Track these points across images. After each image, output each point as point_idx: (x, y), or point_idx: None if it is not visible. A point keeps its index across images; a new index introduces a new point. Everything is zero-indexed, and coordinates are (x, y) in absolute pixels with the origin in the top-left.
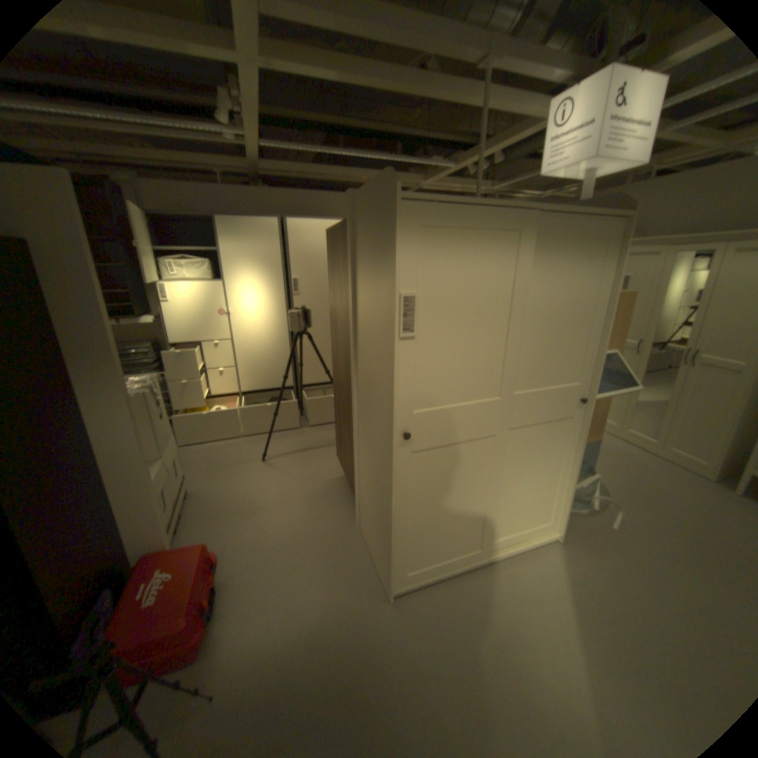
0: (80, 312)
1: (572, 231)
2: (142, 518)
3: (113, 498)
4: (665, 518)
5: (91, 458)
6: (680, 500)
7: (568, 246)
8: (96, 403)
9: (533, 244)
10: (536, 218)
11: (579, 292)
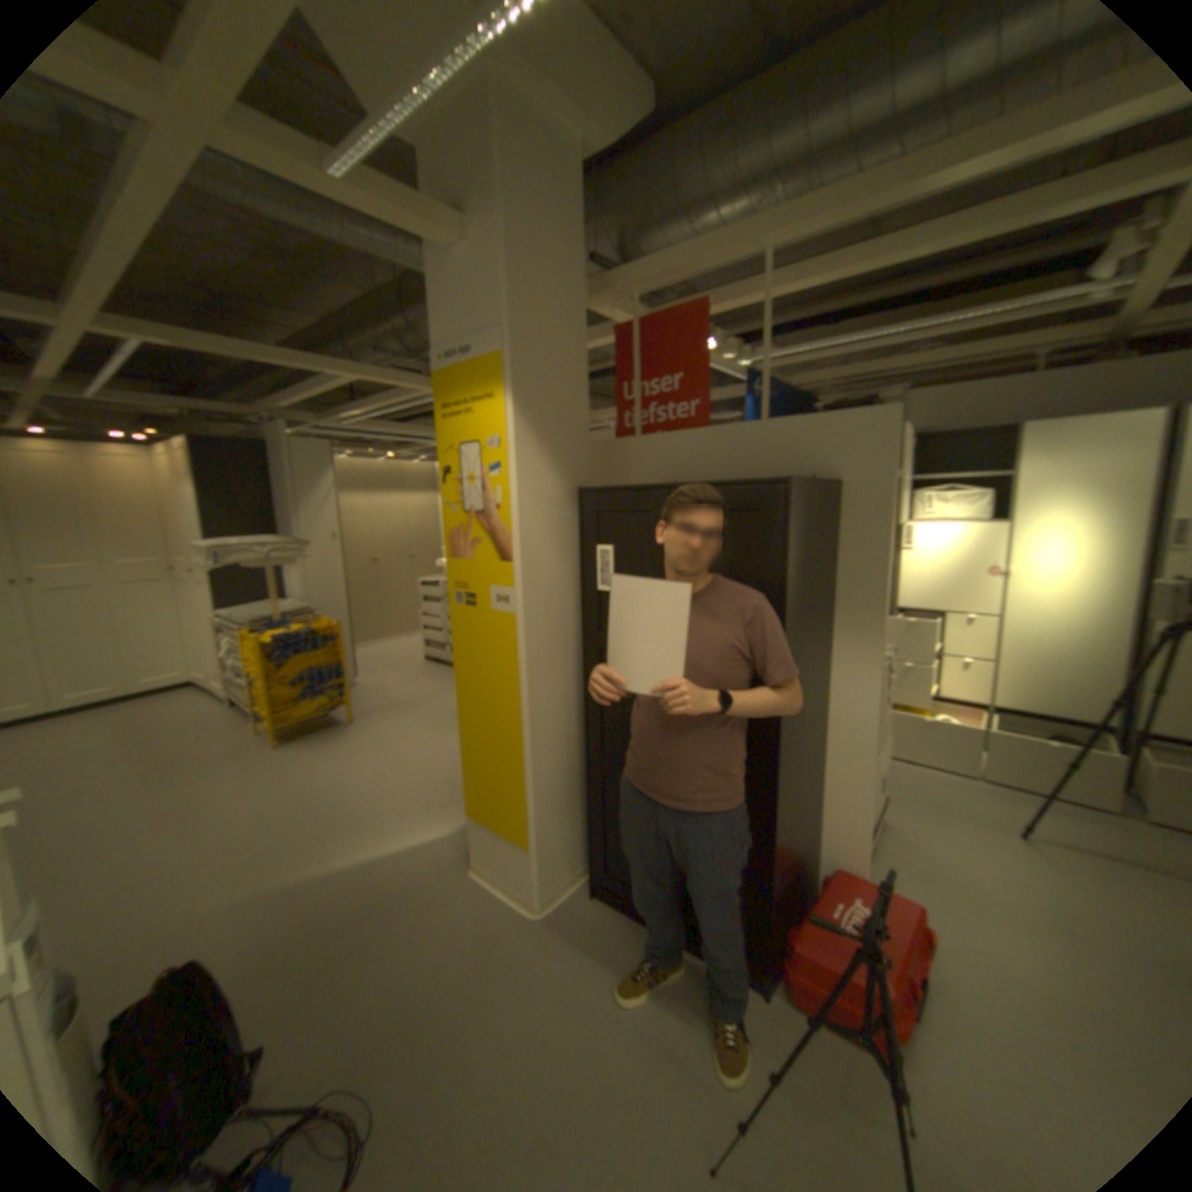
0: (870, 557)
1: None
2: (856, 824)
3: (833, 782)
4: None
5: (828, 724)
6: None
7: None
8: (853, 663)
9: None
10: None
11: None
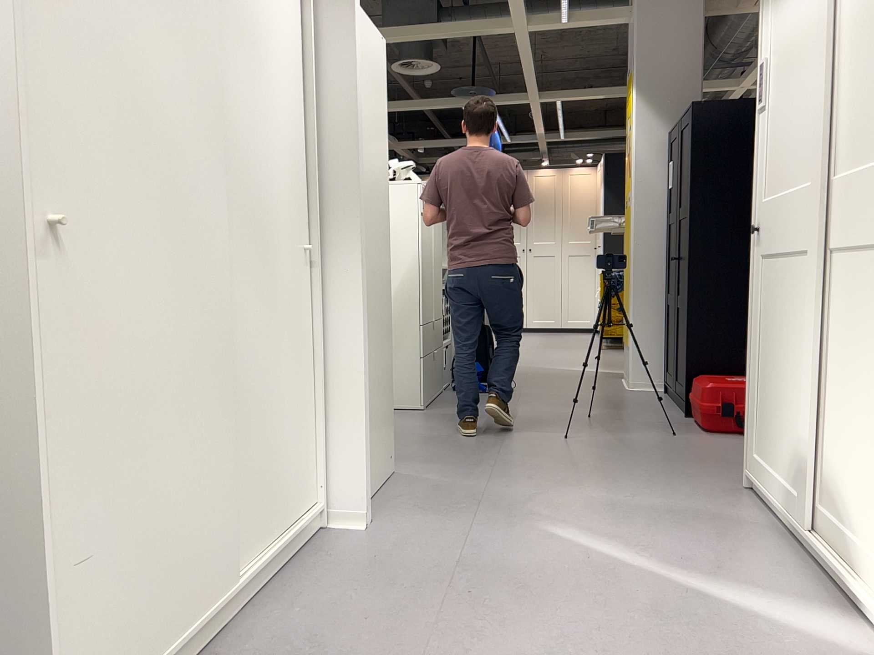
0: None
1: None
2: None
3: None
4: None
5: None
6: None
7: None
8: None
9: None
10: None
11: None
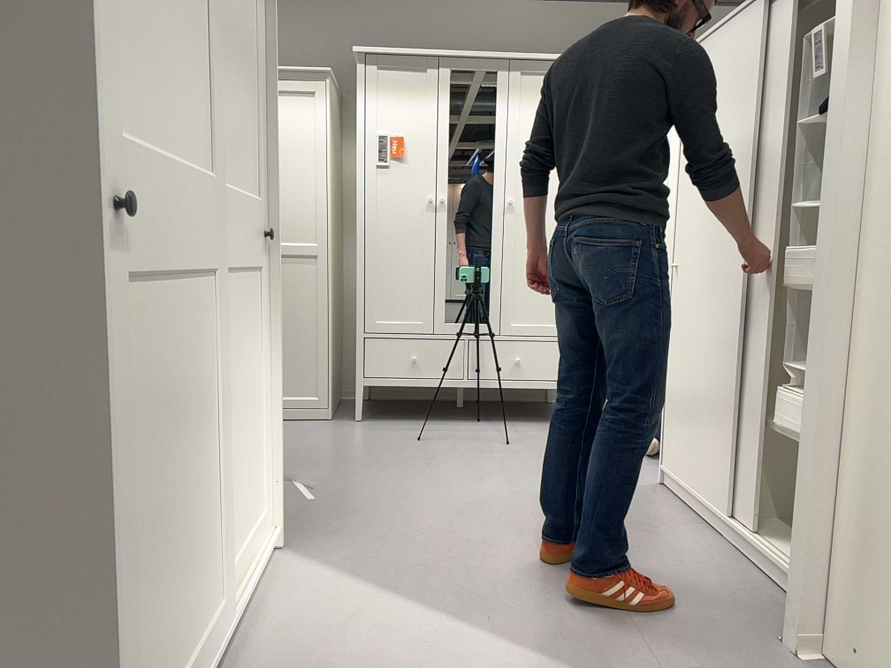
0: None
1: None
2: None
3: None
4: (334, 467)
5: None
6: (325, 447)
7: None
8: None
9: None
10: None
11: (241, 9)
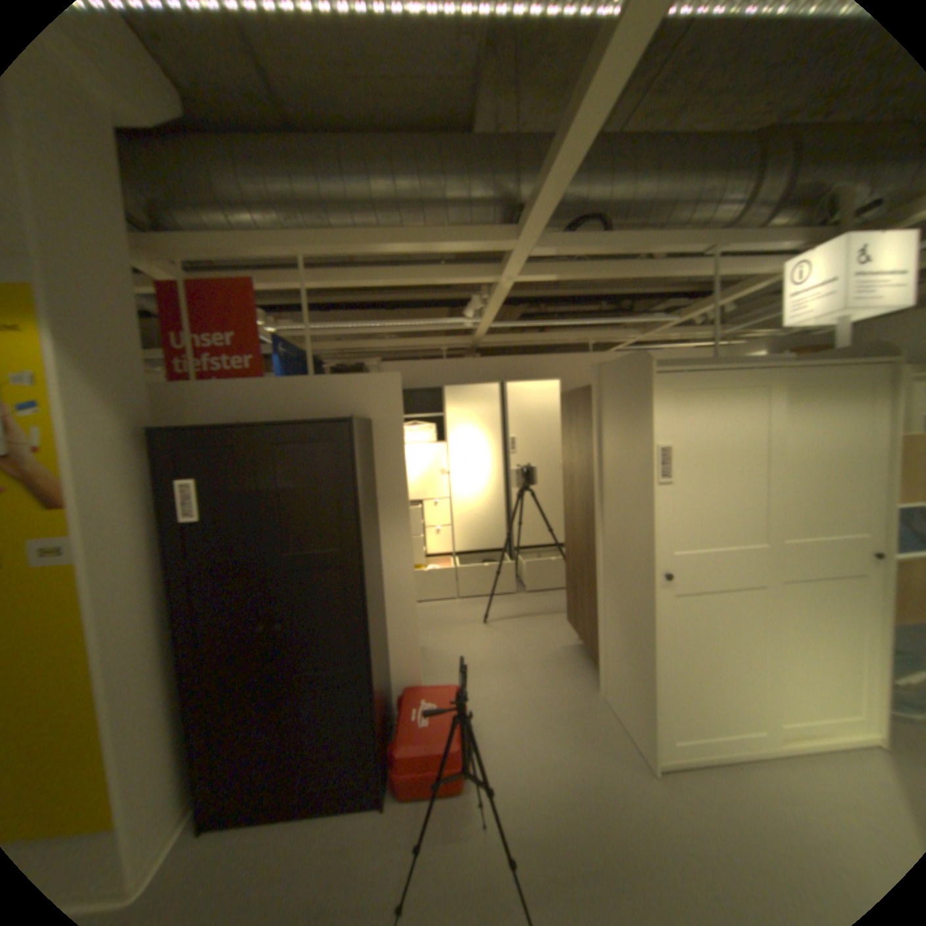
0: (396, 469)
1: (829, 382)
2: (410, 650)
3: (392, 627)
4: None
5: (384, 587)
6: None
7: (826, 395)
8: (394, 540)
9: (786, 397)
10: (787, 374)
11: (849, 437)
